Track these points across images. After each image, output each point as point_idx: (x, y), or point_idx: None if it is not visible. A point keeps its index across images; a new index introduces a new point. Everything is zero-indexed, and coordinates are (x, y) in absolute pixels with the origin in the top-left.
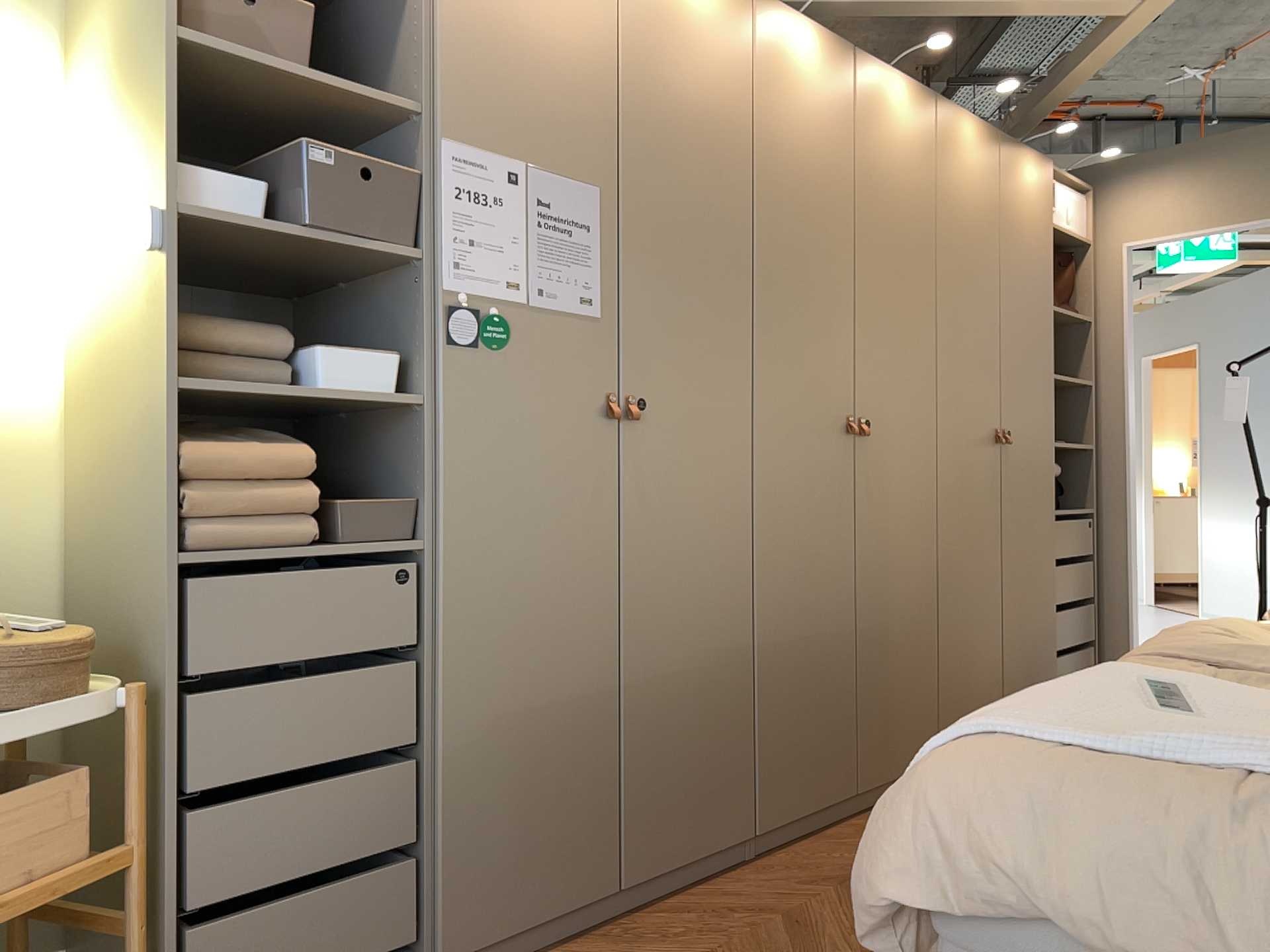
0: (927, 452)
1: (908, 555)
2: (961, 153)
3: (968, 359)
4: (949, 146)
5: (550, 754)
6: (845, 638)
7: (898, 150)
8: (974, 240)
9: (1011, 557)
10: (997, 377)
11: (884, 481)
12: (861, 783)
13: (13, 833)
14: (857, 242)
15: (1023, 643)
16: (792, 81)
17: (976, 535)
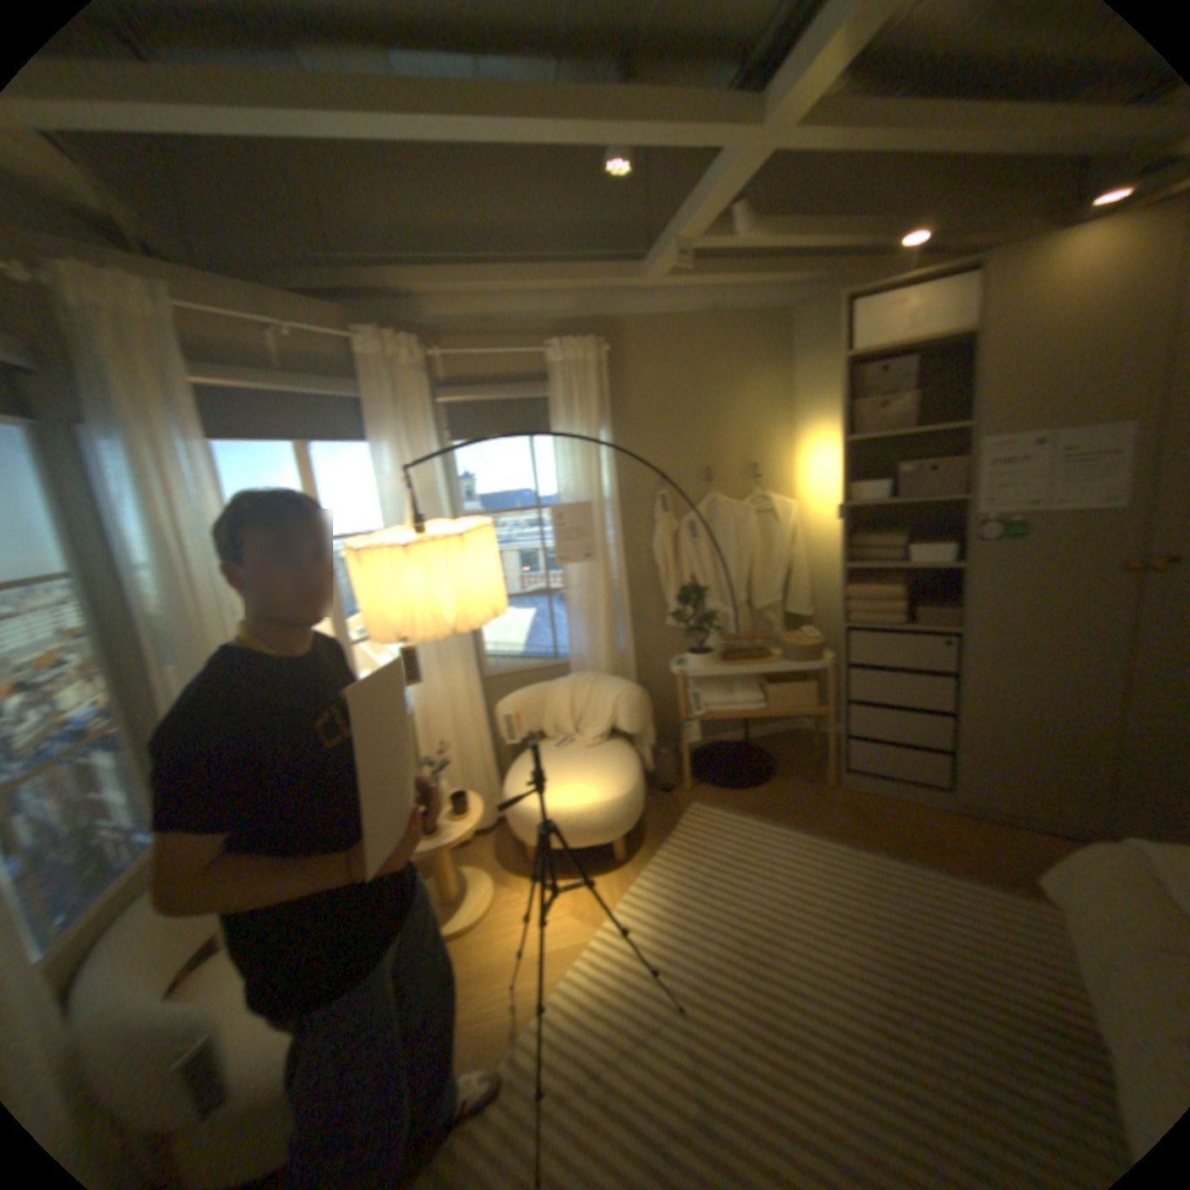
0: None
1: None
2: None
3: None
4: None
5: (1058, 747)
6: None
7: None
8: None
9: None
10: None
11: None
12: None
13: (798, 694)
14: None
15: None
16: None
17: None
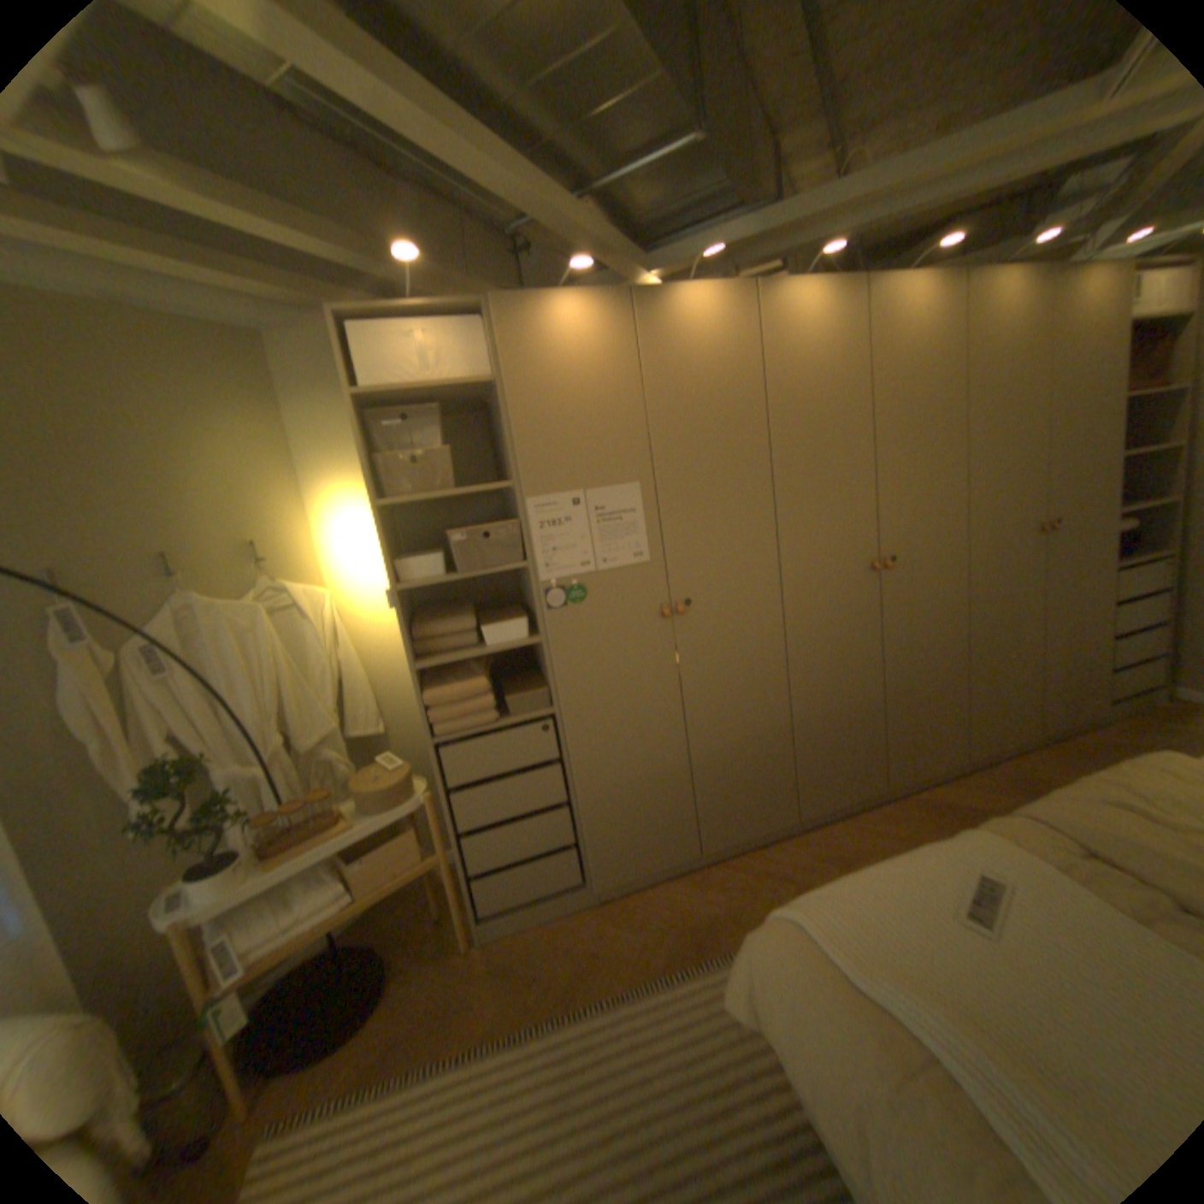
0: (968, 559)
1: (947, 637)
2: (1014, 300)
3: (1020, 473)
4: (996, 301)
5: (653, 797)
6: (884, 701)
7: (932, 332)
8: (1030, 370)
9: (1070, 612)
10: (1059, 477)
11: (920, 592)
12: (900, 785)
13: (393, 858)
14: (886, 426)
15: (1082, 672)
16: (809, 330)
17: (1026, 605)
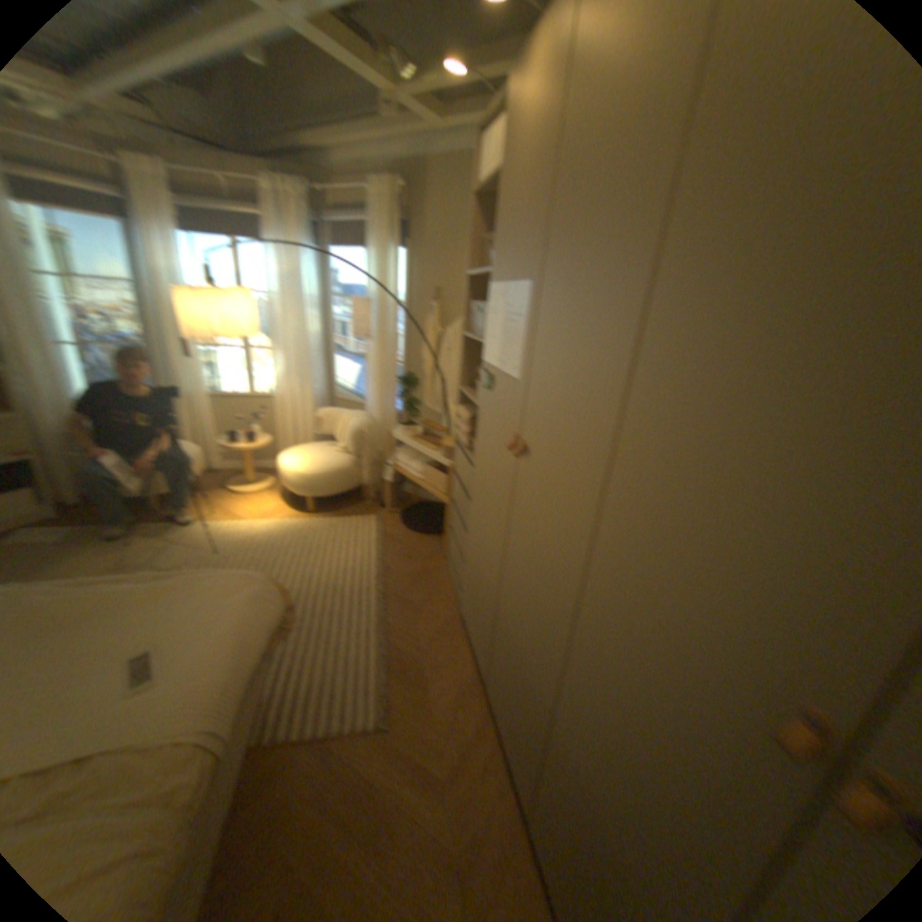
0: None
1: None
2: None
3: None
4: None
5: (480, 594)
6: None
7: None
8: None
9: None
10: None
11: None
12: None
13: (435, 479)
14: None
15: None
16: None
17: None
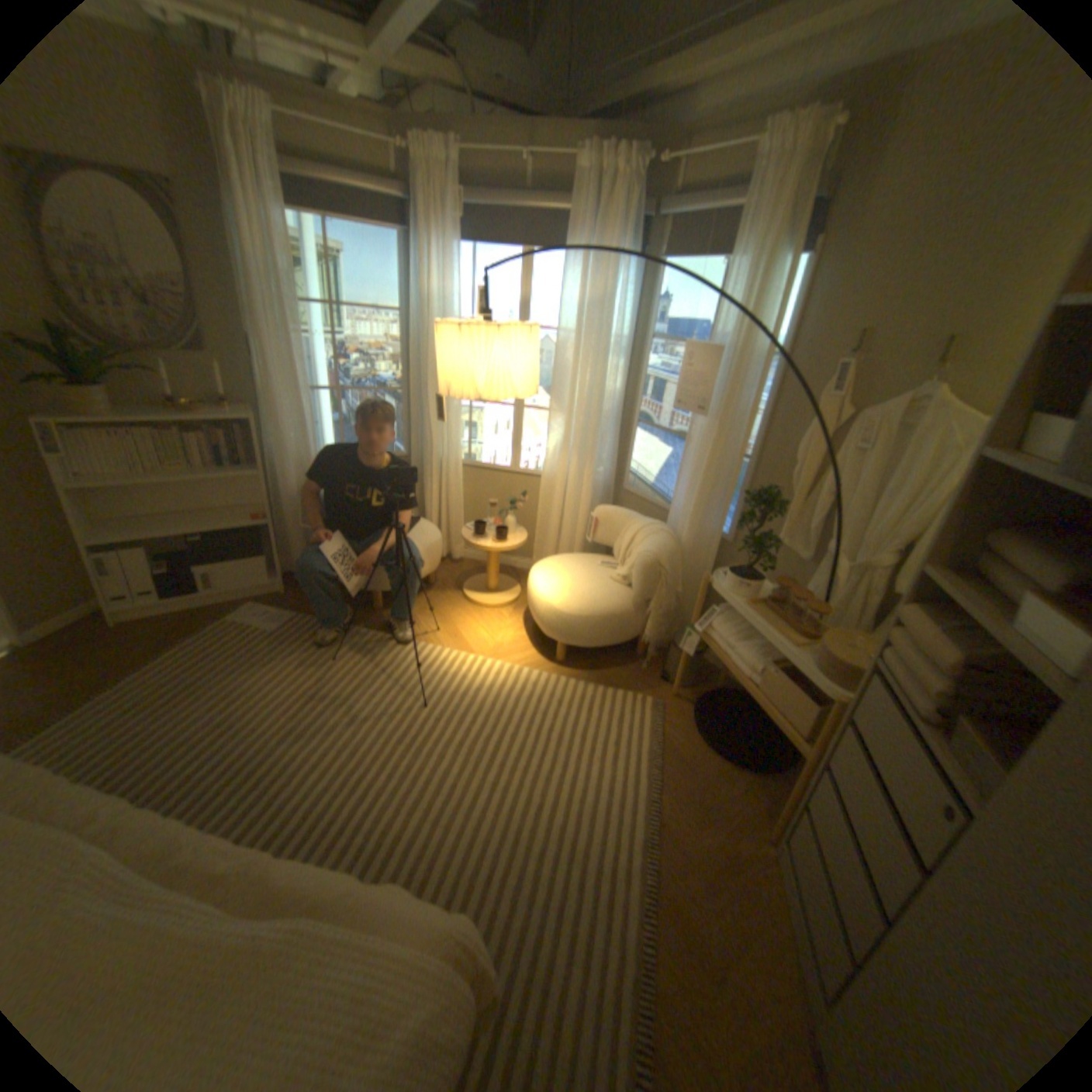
0: None
1: None
2: None
3: None
4: None
5: None
6: None
7: None
8: None
9: None
10: None
11: None
12: None
13: (793, 703)
14: None
15: None
16: None
17: None
